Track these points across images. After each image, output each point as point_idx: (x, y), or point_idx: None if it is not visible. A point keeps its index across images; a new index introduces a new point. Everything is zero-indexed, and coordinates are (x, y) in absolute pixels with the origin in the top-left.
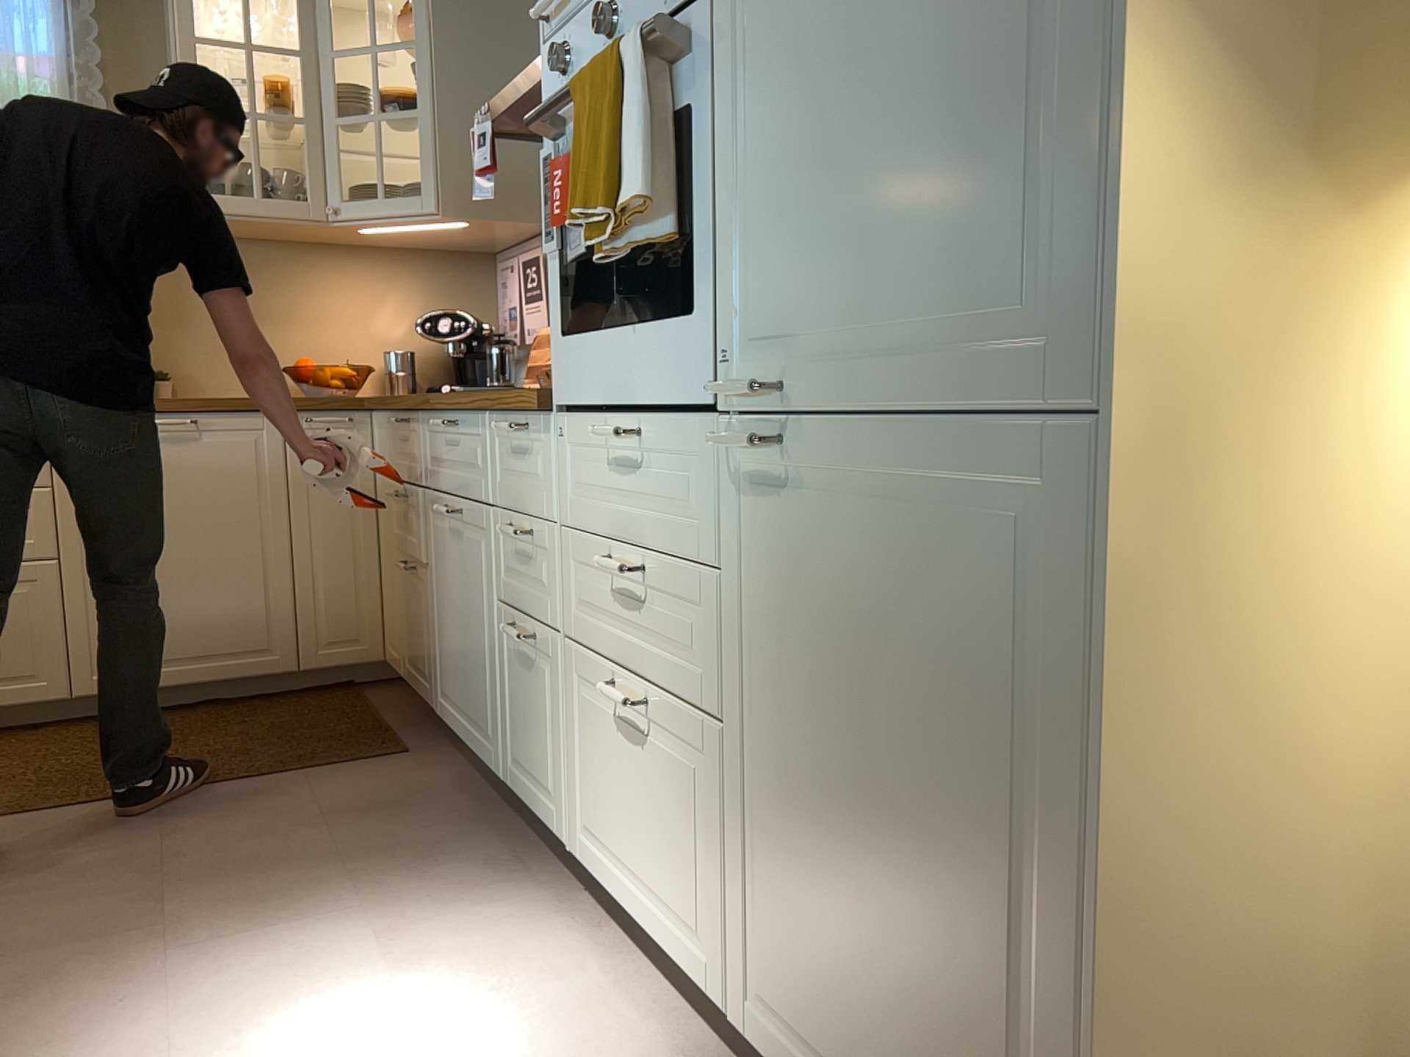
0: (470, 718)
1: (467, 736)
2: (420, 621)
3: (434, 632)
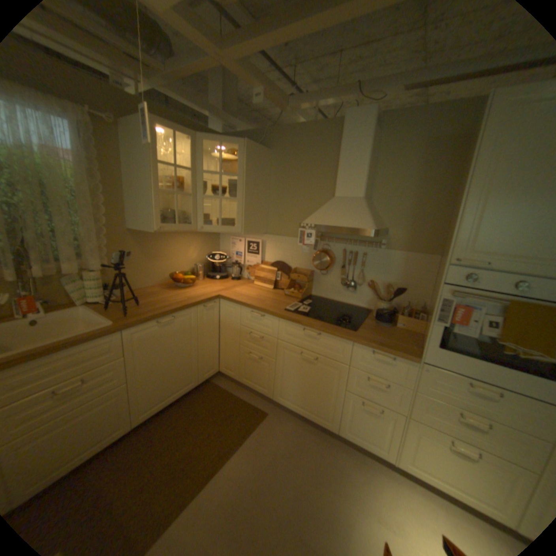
0: (310, 411)
1: (306, 415)
2: (262, 373)
3: (277, 380)
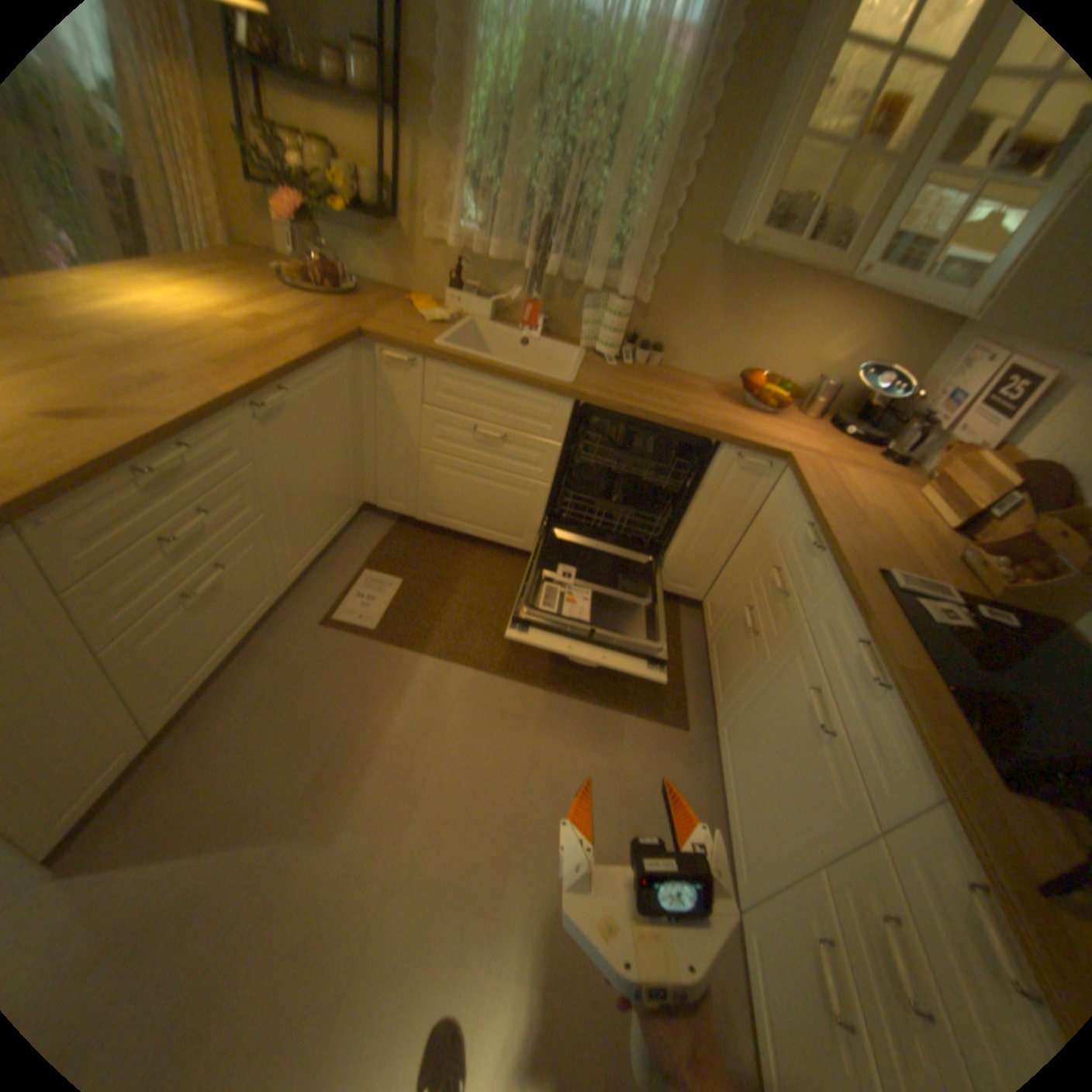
0: (741, 813)
1: (732, 811)
2: (740, 663)
3: (747, 699)
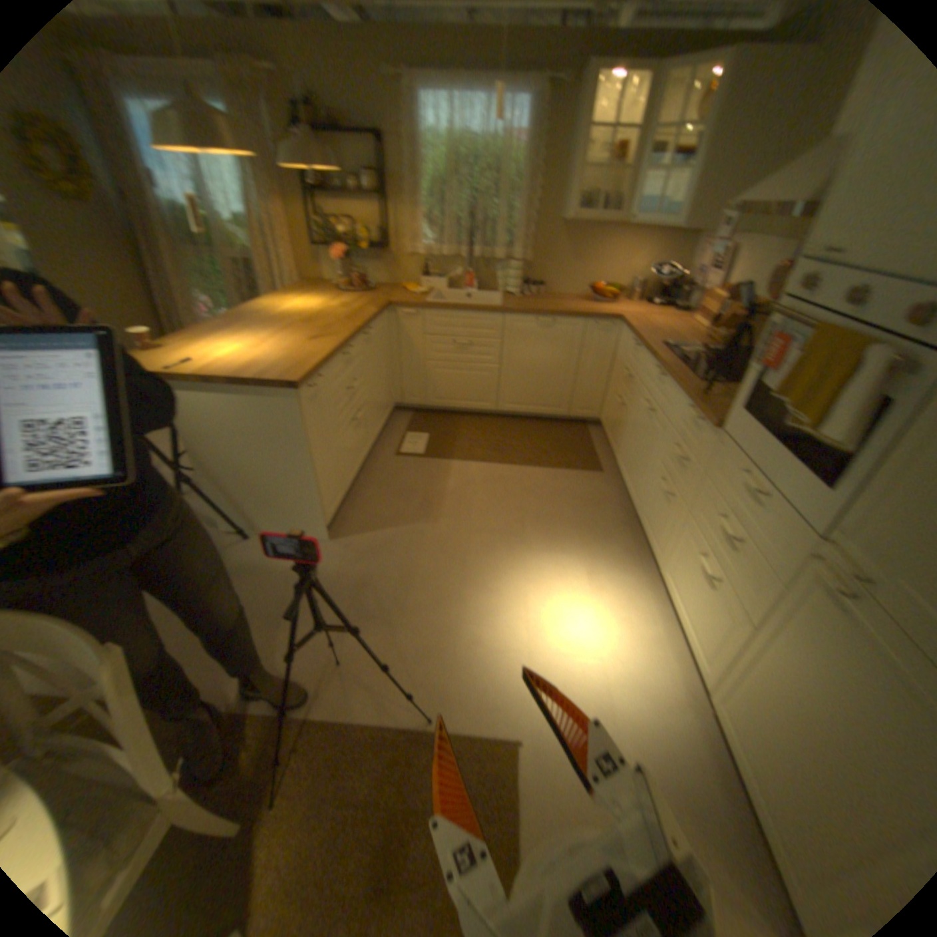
0: (632, 483)
1: (629, 487)
2: (621, 426)
3: (626, 437)
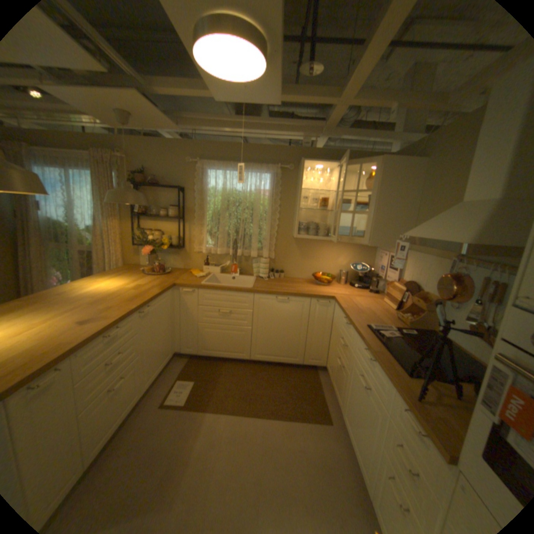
0: (359, 451)
1: (356, 453)
2: (342, 383)
3: (348, 397)
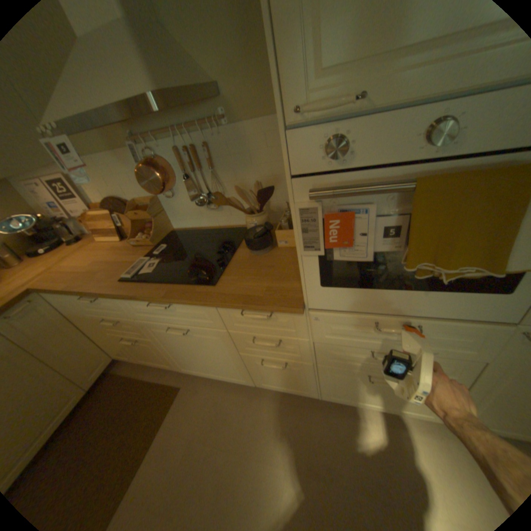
0: (218, 375)
1: (217, 378)
2: (150, 353)
3: (168, 356)
